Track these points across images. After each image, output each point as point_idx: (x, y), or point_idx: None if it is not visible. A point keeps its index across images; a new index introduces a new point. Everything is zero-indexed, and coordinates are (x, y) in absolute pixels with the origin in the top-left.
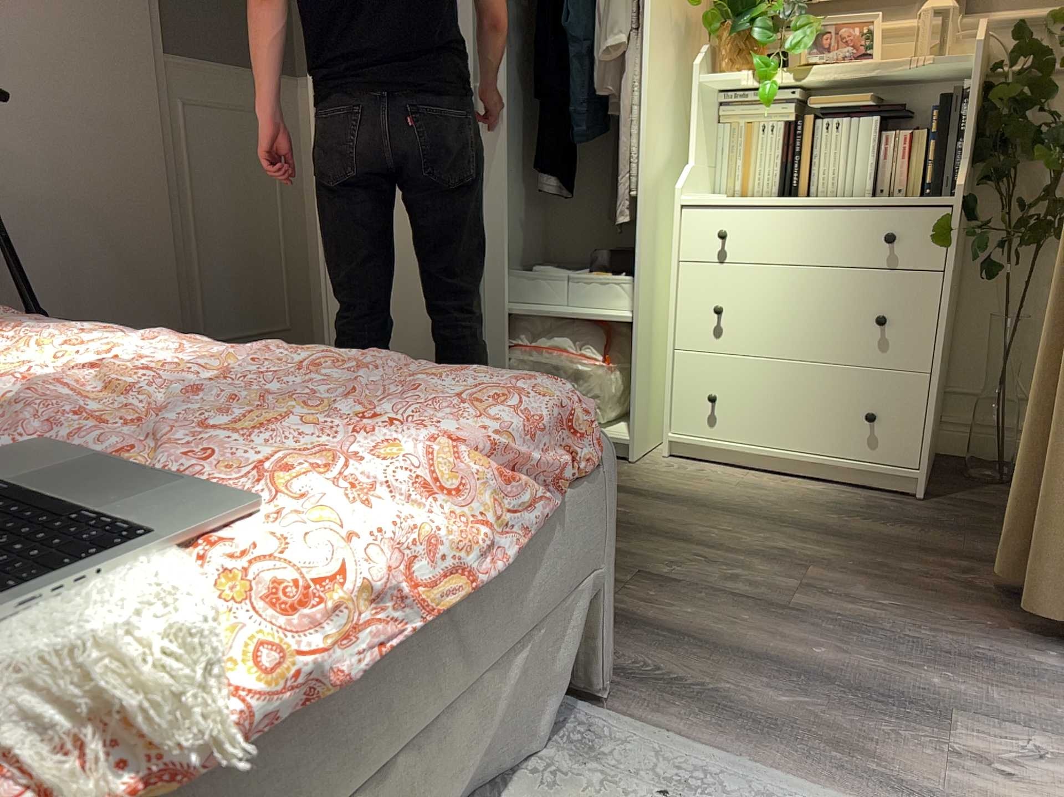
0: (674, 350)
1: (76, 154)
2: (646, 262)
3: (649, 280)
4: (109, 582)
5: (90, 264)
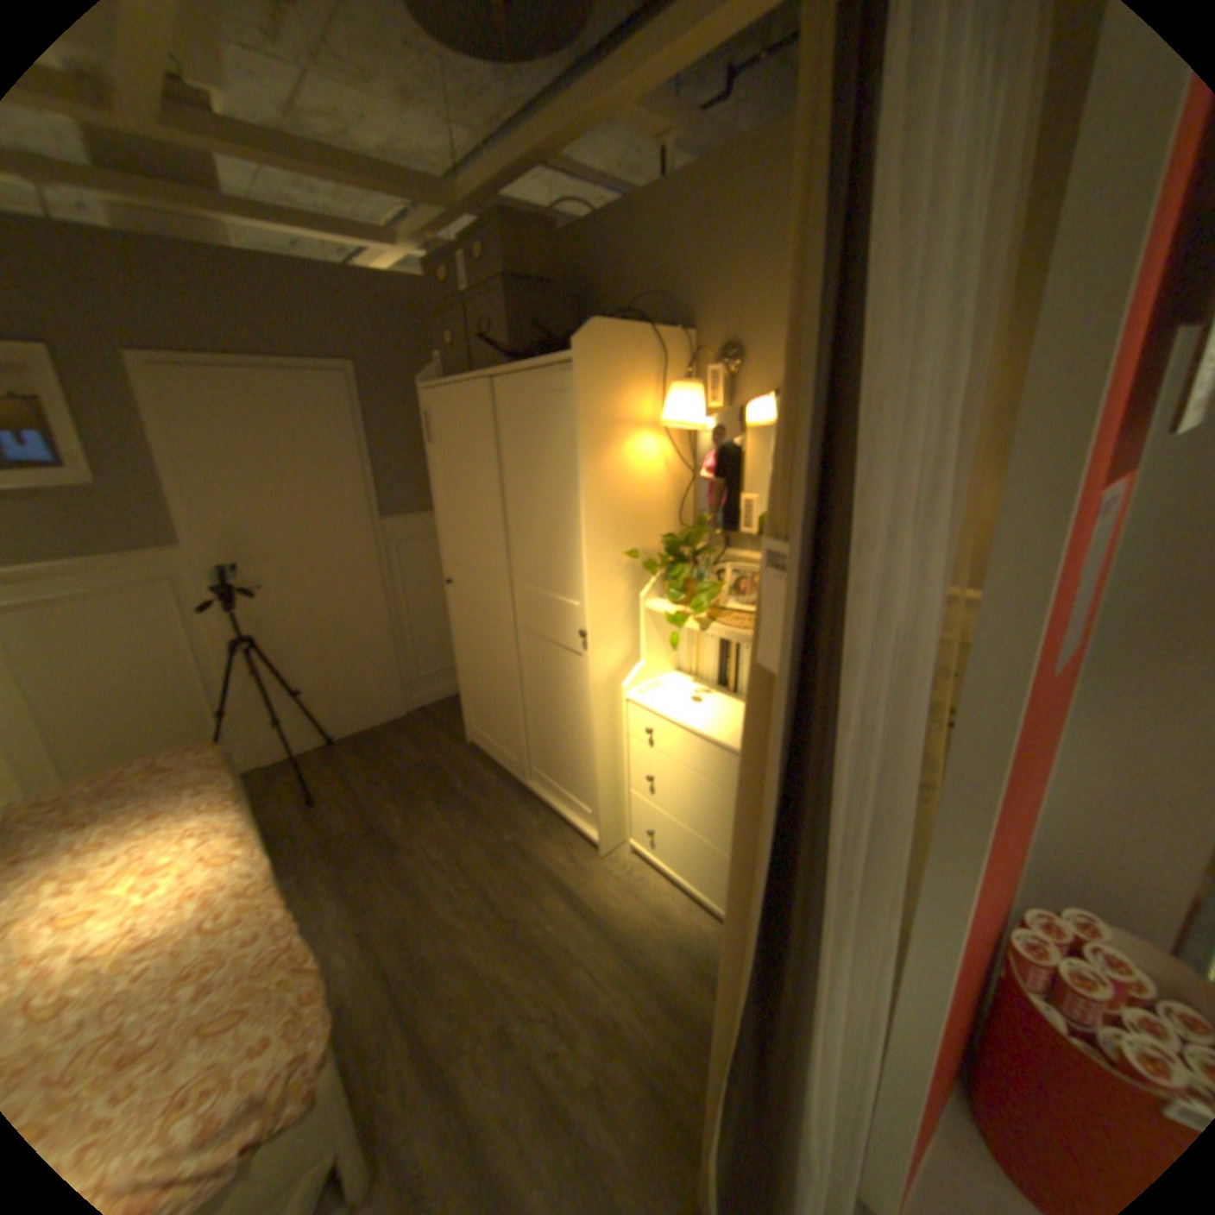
0: (627, 788)
1: (318, 593)
2: (600, 734)
3: (606, 742)
4: None
5: (331, 652)
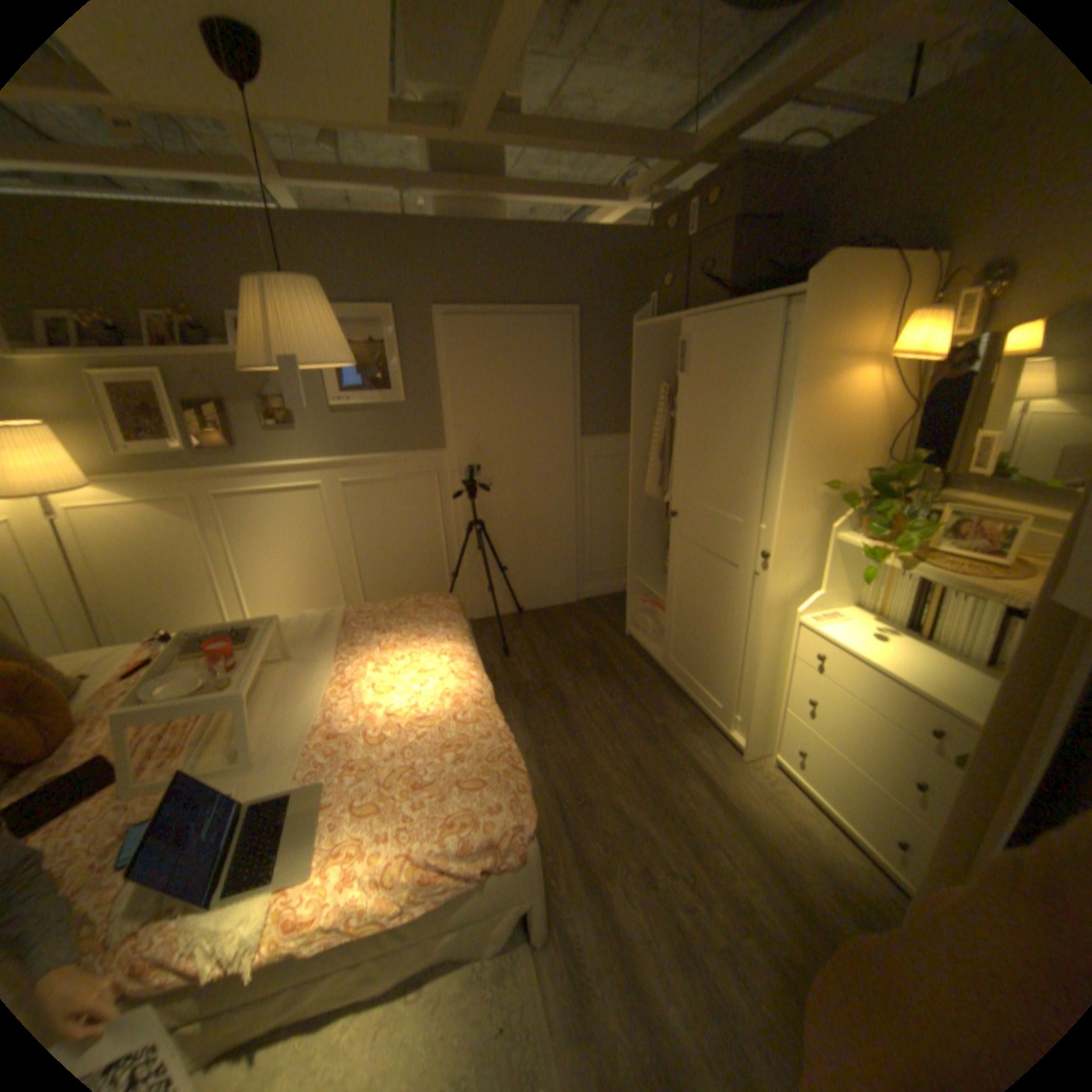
0: (785, 707)
1: (529, 493)
2: (767, 651)
3: (771, 660)
4: (255, 894)
5: (532, 541)
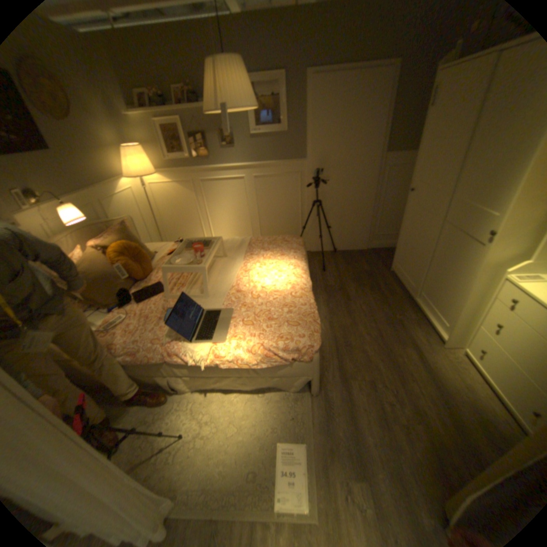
0: (480, 325)
1: (349, 186)
2: (477, 291)
3: (478, 297)
4: (205, 342)
5: (346, 214)
